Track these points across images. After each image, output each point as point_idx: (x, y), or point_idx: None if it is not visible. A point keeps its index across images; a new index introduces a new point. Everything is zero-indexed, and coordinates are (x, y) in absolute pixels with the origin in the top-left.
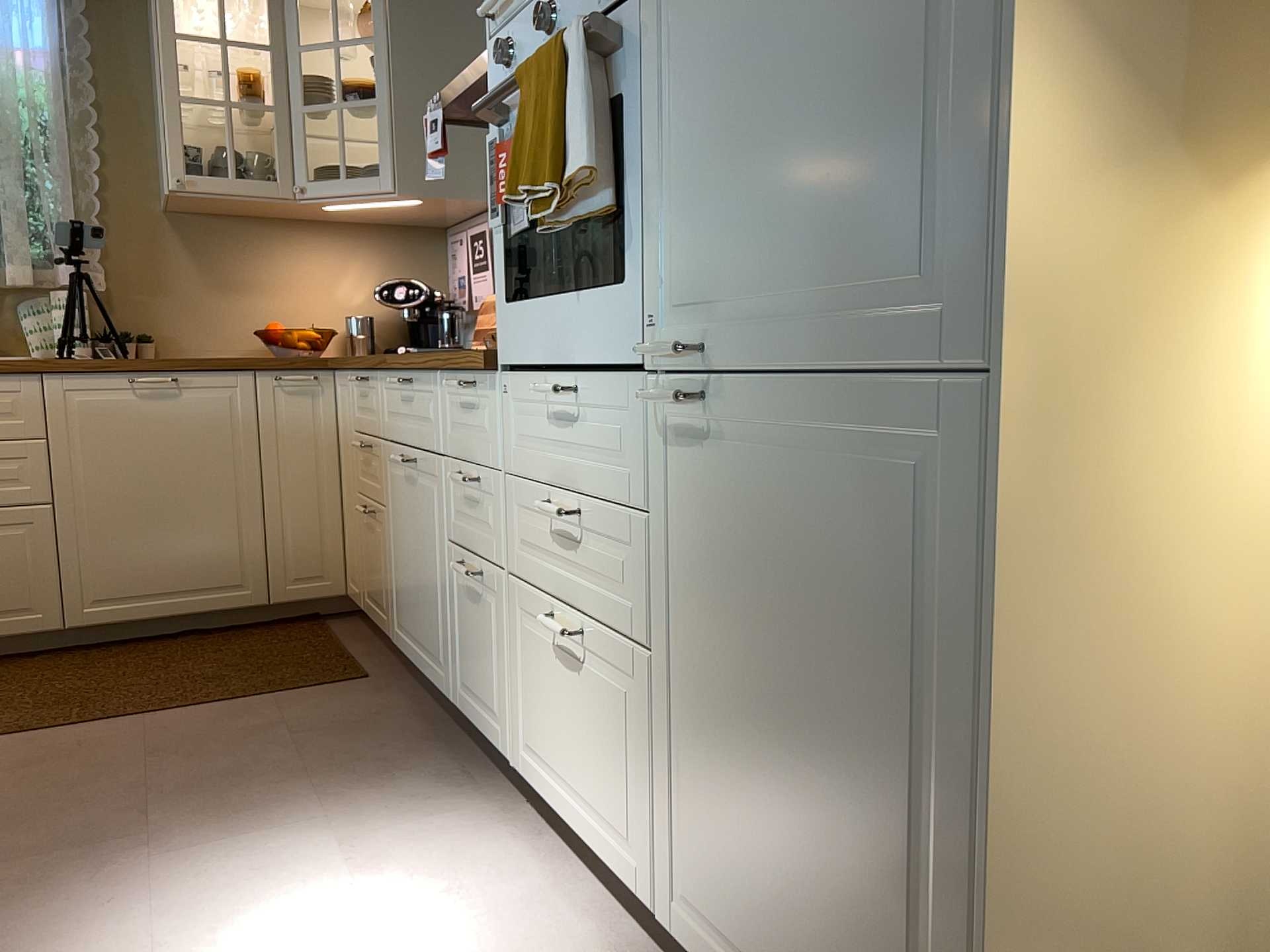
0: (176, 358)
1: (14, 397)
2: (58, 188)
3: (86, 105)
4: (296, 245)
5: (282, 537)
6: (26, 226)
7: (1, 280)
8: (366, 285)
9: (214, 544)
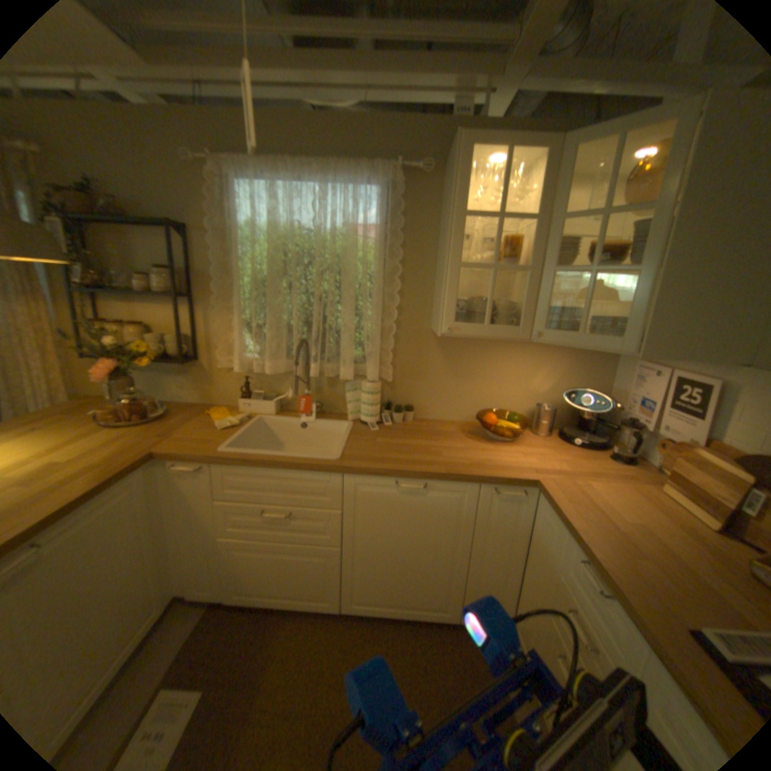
0: (424, 418)
1: (326, 485)
2: (372, 319)
3: (395, 262)
4: (511, 352)
5: (478, 590)
6: (353, 343)
7: (338, 370)
8: (553, 381)
9: (433, 587)
